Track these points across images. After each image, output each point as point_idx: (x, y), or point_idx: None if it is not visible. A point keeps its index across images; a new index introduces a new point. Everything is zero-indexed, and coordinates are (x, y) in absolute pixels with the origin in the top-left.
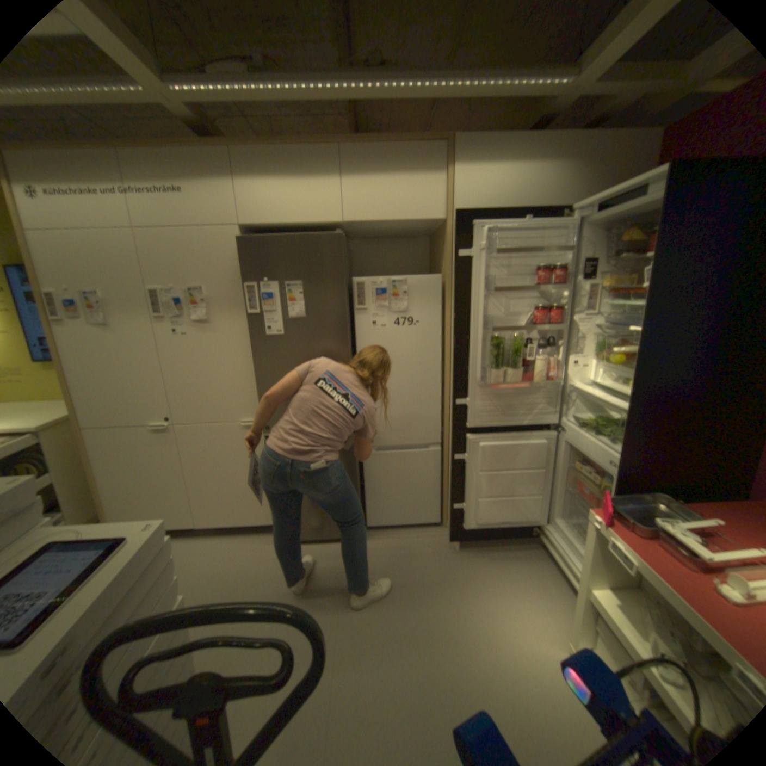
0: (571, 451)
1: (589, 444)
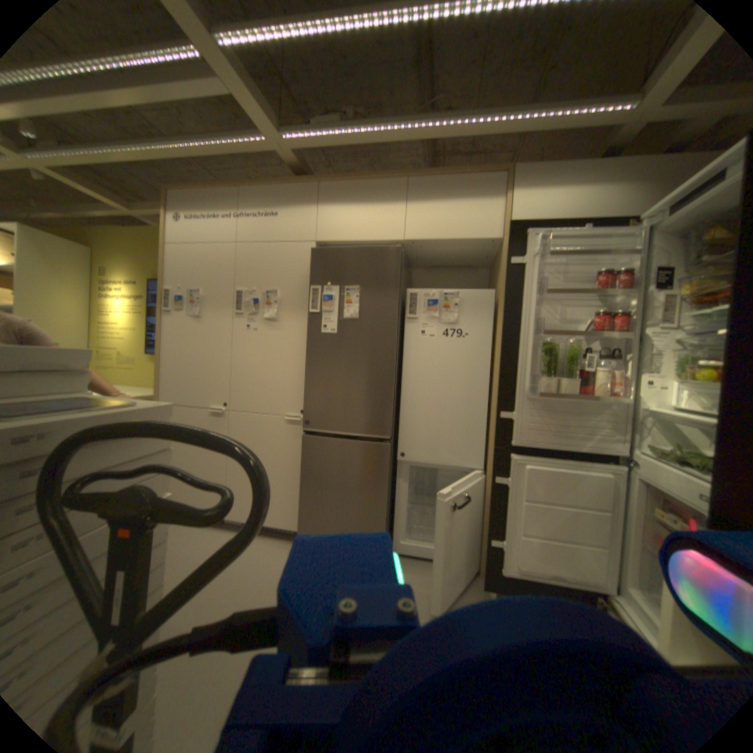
0: (648, 493)
1: (669, 476)
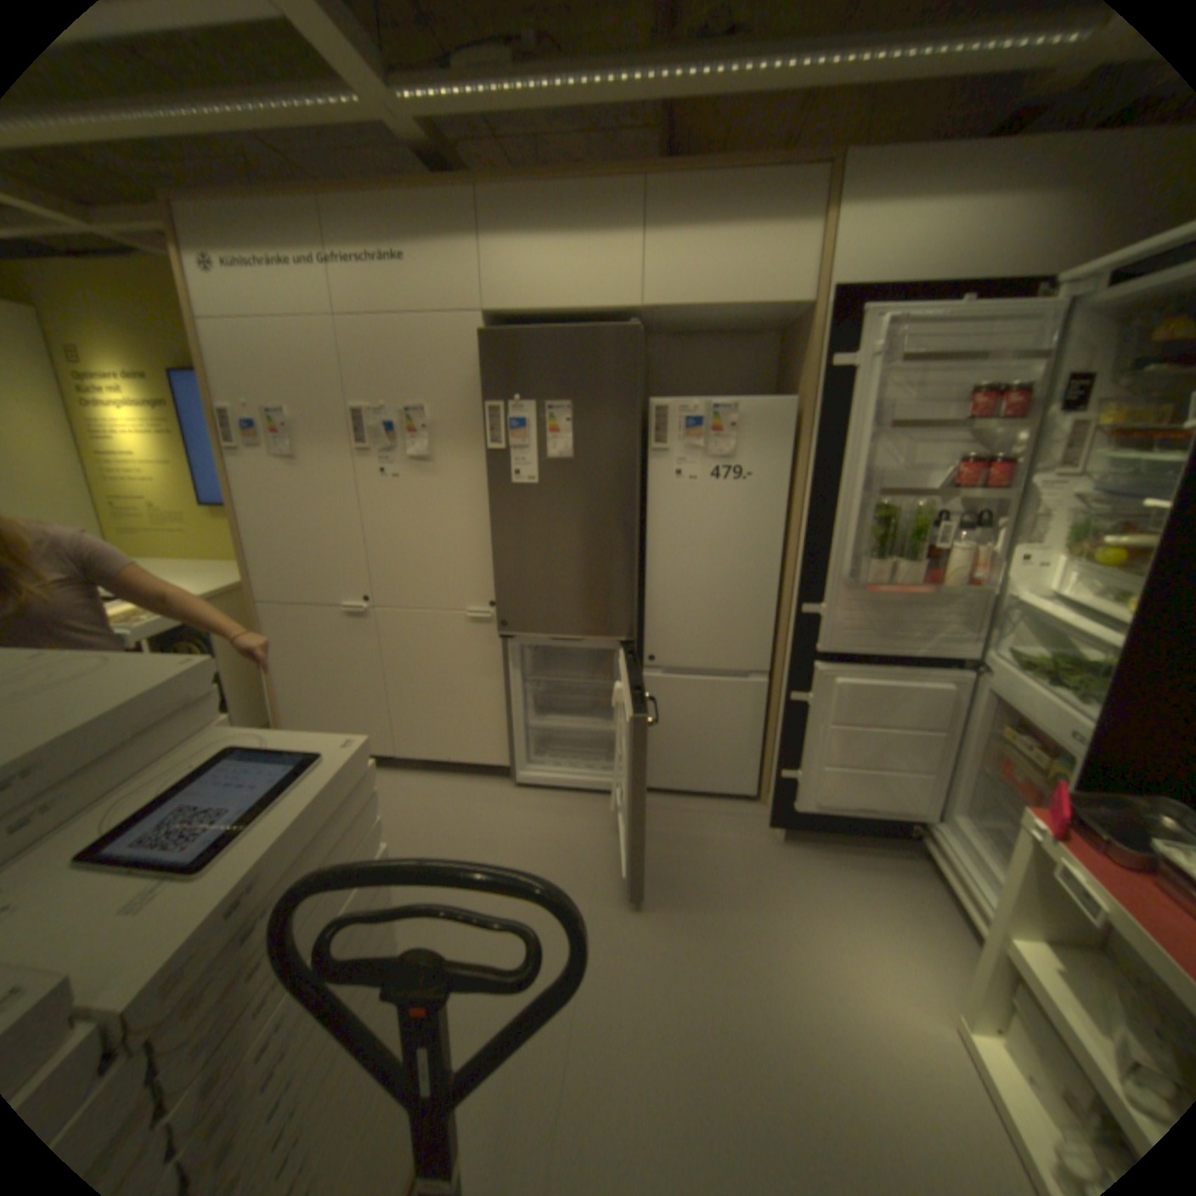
0: (1000, 708)
1: (1037, 699)
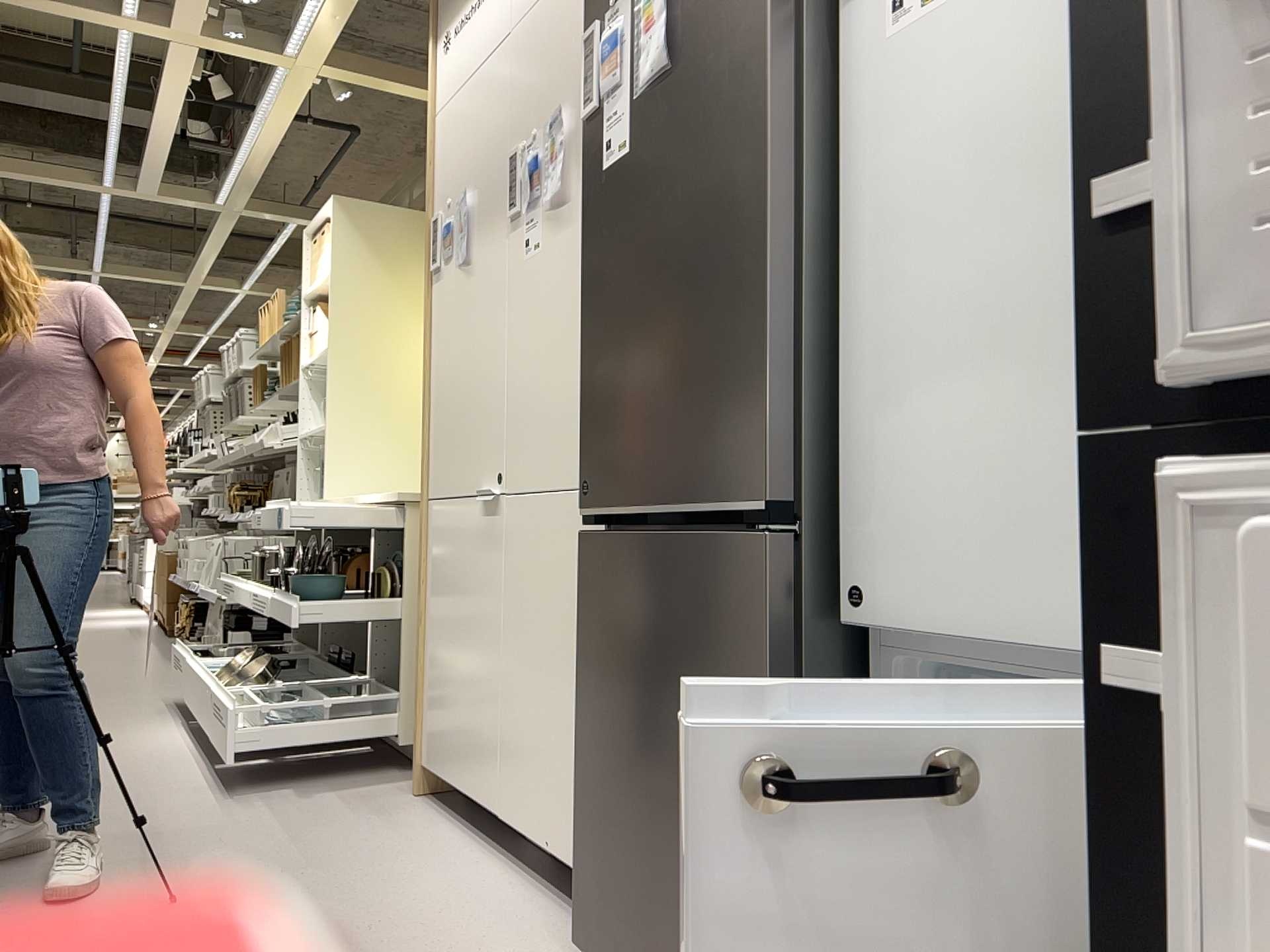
0: None
1: None
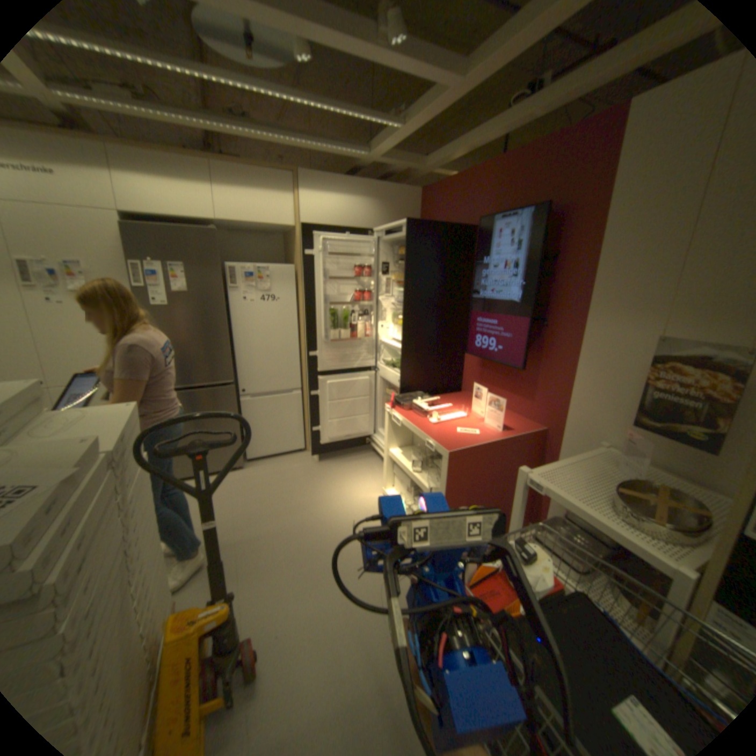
0: (383, 383)
1: (389, 375)
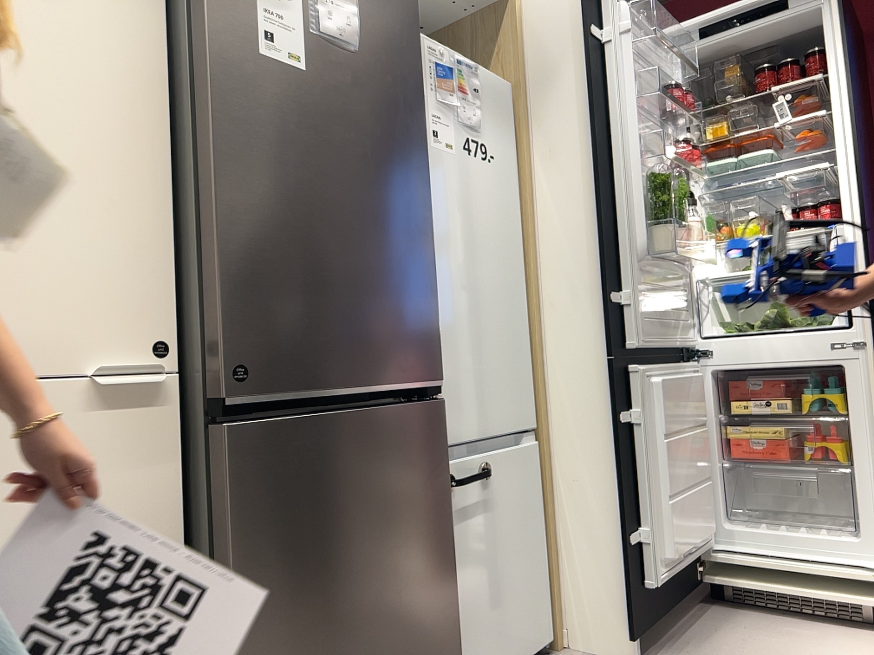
0: (717, 388)
1: (777, 342)
